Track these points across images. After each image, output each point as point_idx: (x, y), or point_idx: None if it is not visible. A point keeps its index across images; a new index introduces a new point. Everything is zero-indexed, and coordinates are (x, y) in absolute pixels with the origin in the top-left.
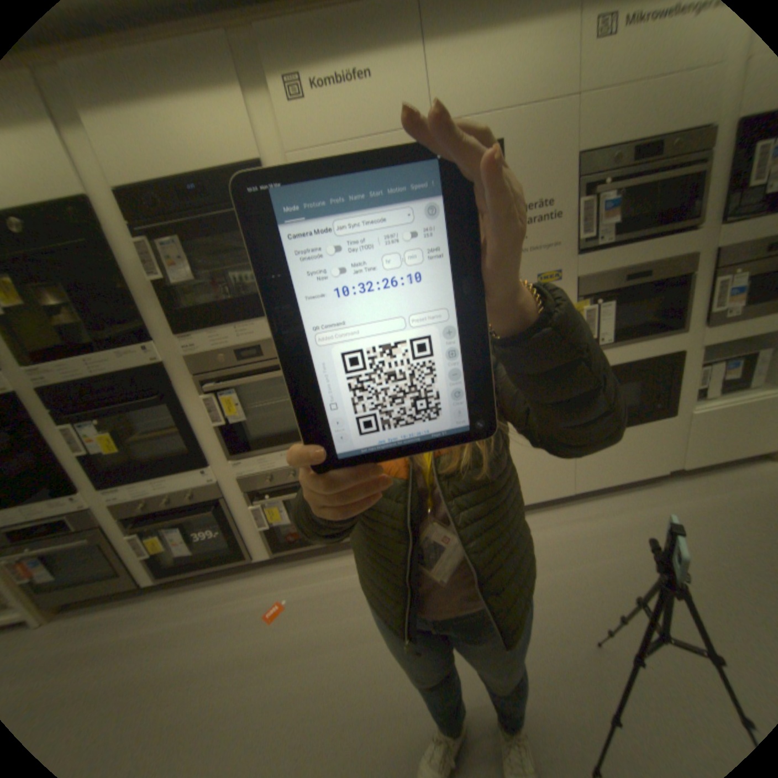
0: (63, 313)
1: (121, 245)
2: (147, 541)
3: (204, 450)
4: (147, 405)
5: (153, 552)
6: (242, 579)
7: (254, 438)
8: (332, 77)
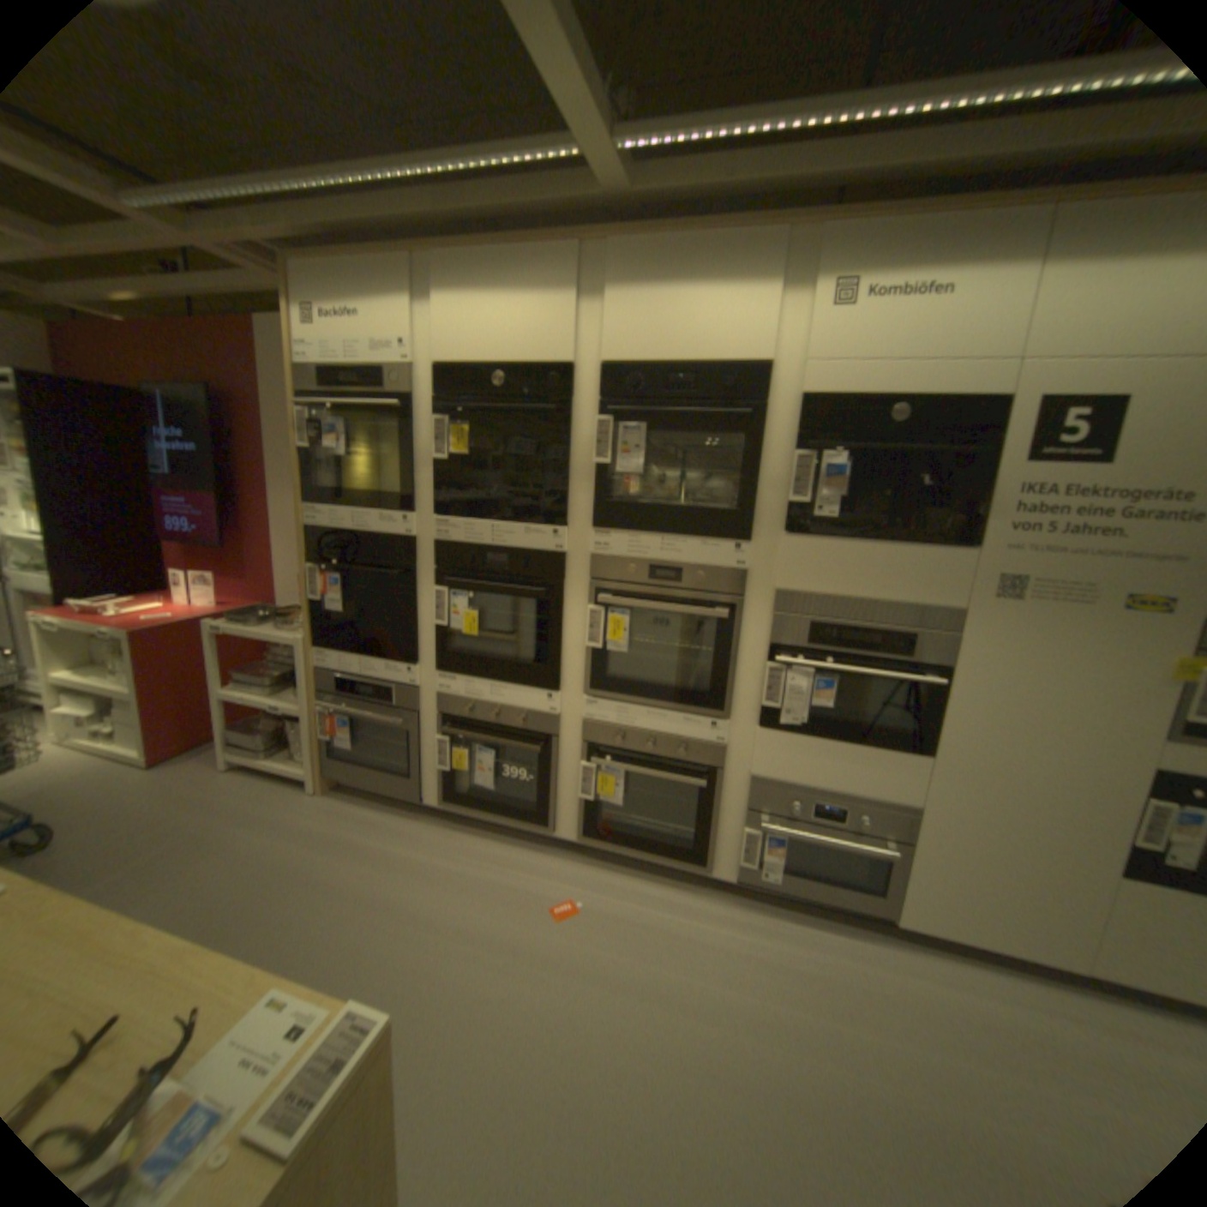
0: (492, 474)
1: (584, 421)
2: (458, 752)
3: (565, 670)
4: (532, 597)
5: (457, 768)
6: (533, 852)
7: (623, 679)
8: (901, 287)
